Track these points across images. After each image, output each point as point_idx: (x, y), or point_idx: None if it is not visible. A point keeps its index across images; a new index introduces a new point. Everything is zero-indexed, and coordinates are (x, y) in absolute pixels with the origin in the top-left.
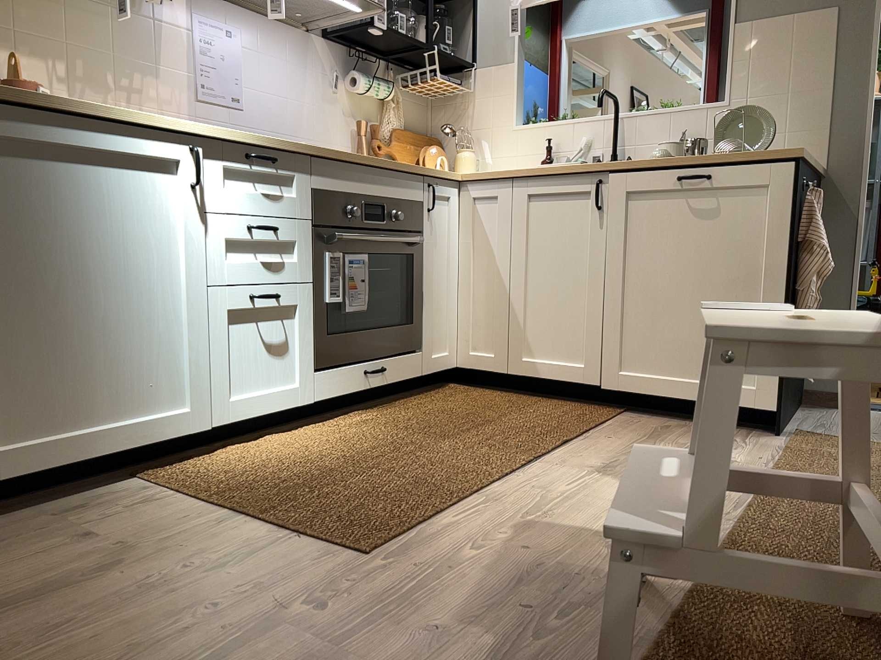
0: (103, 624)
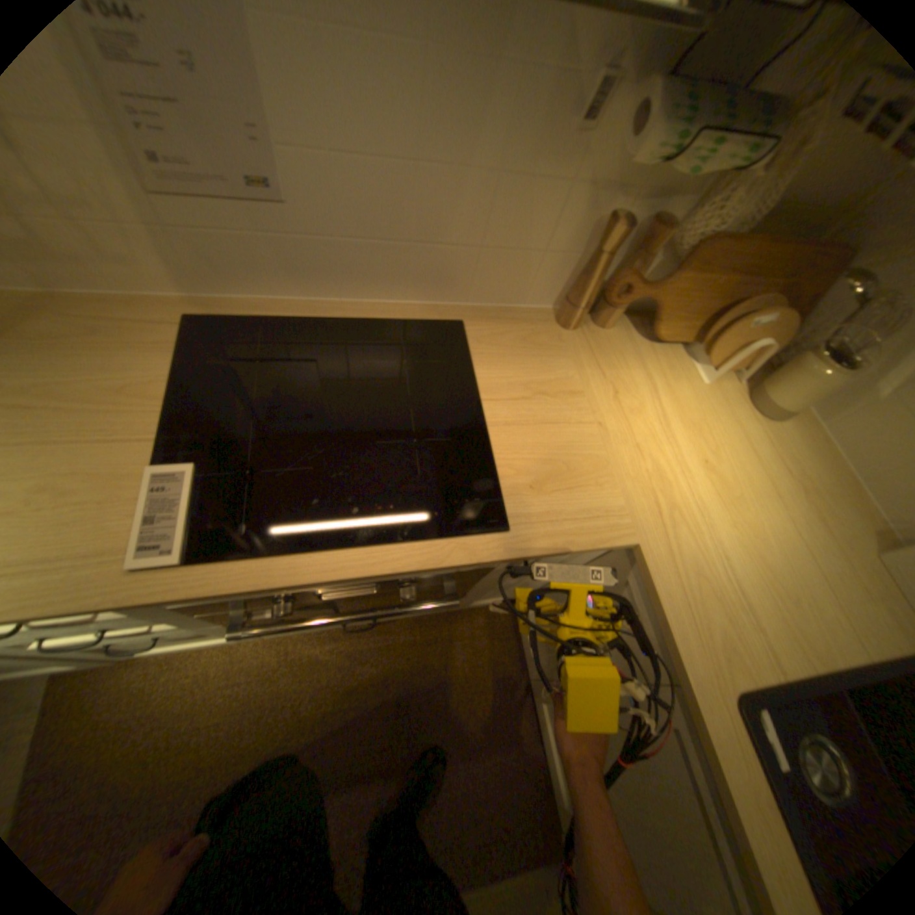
0: None
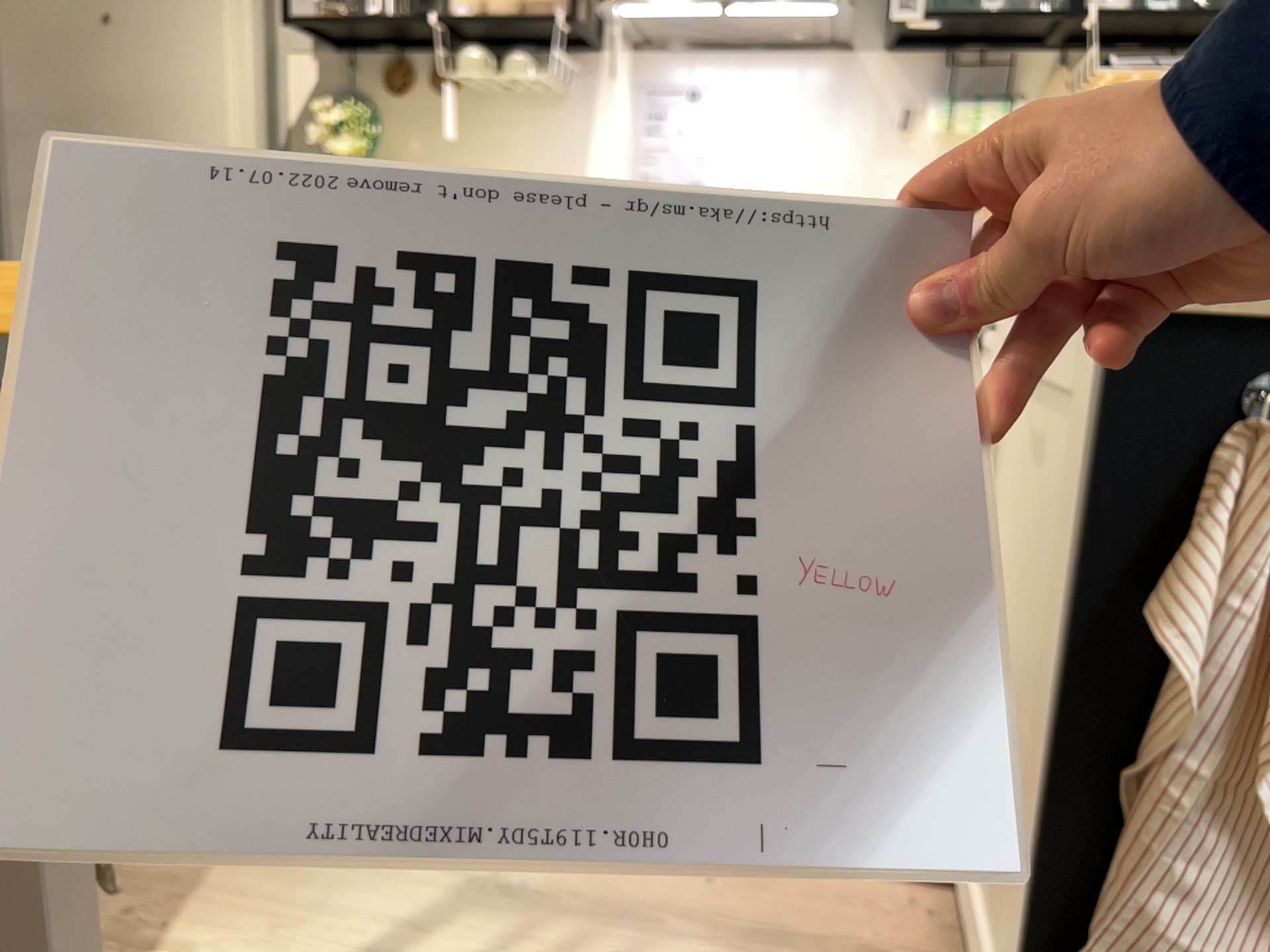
0: None
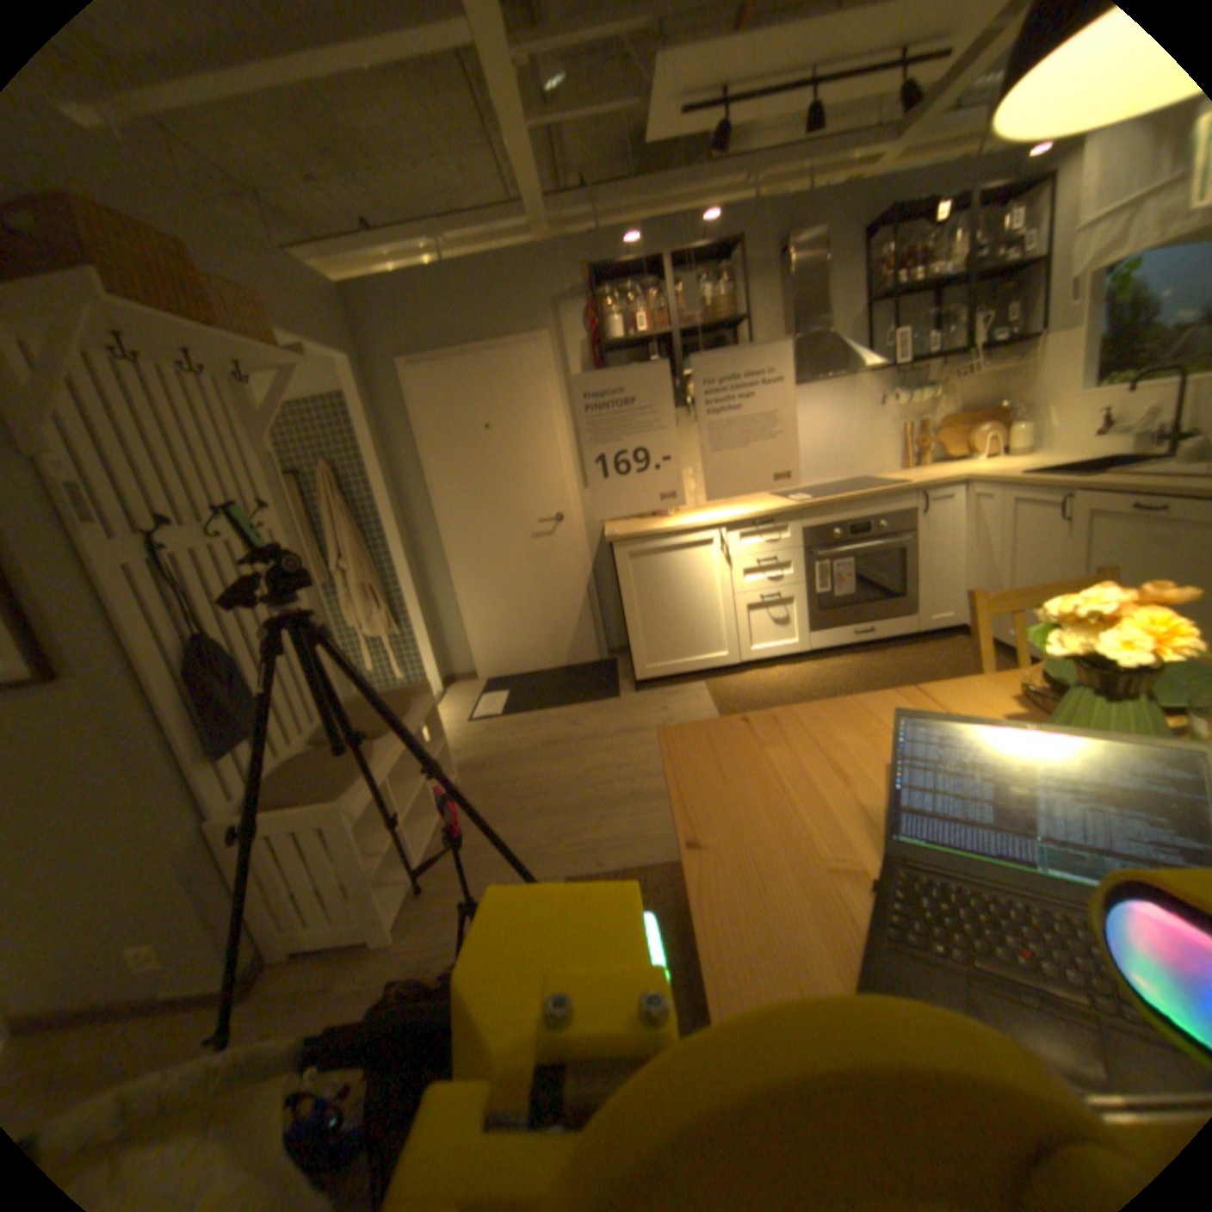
0: (639, 745)
